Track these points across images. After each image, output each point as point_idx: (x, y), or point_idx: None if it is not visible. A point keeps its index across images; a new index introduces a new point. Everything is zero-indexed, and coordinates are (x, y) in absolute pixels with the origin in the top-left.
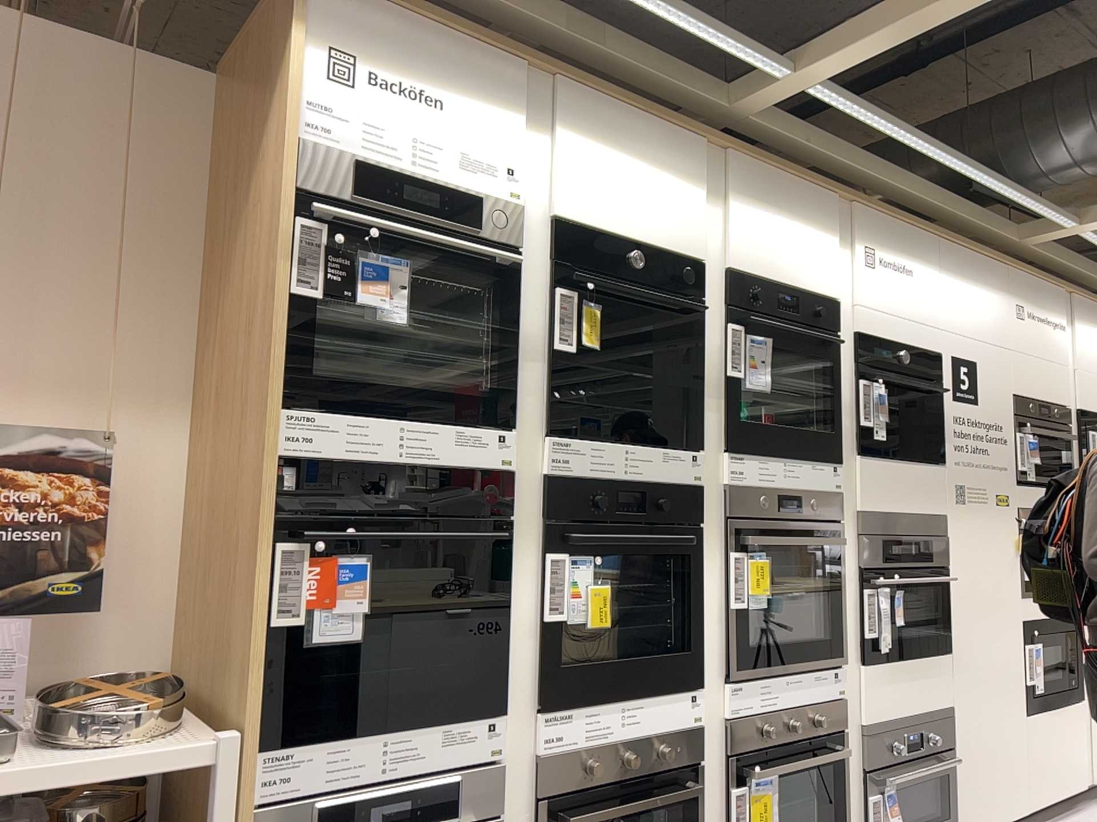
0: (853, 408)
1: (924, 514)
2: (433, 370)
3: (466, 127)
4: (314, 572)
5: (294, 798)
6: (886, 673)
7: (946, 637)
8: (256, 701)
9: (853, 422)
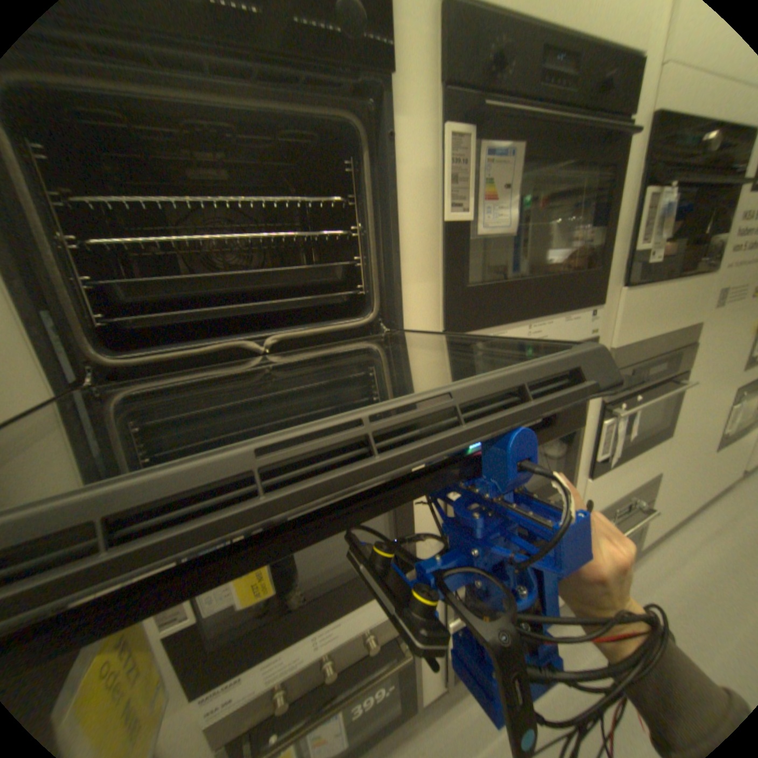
0: (632, 229)
1: (681, 327)
2: None
3: None
4: None
5: None
6: (612, 479)
7: (671, 429)
8: None
9: (628, 247)
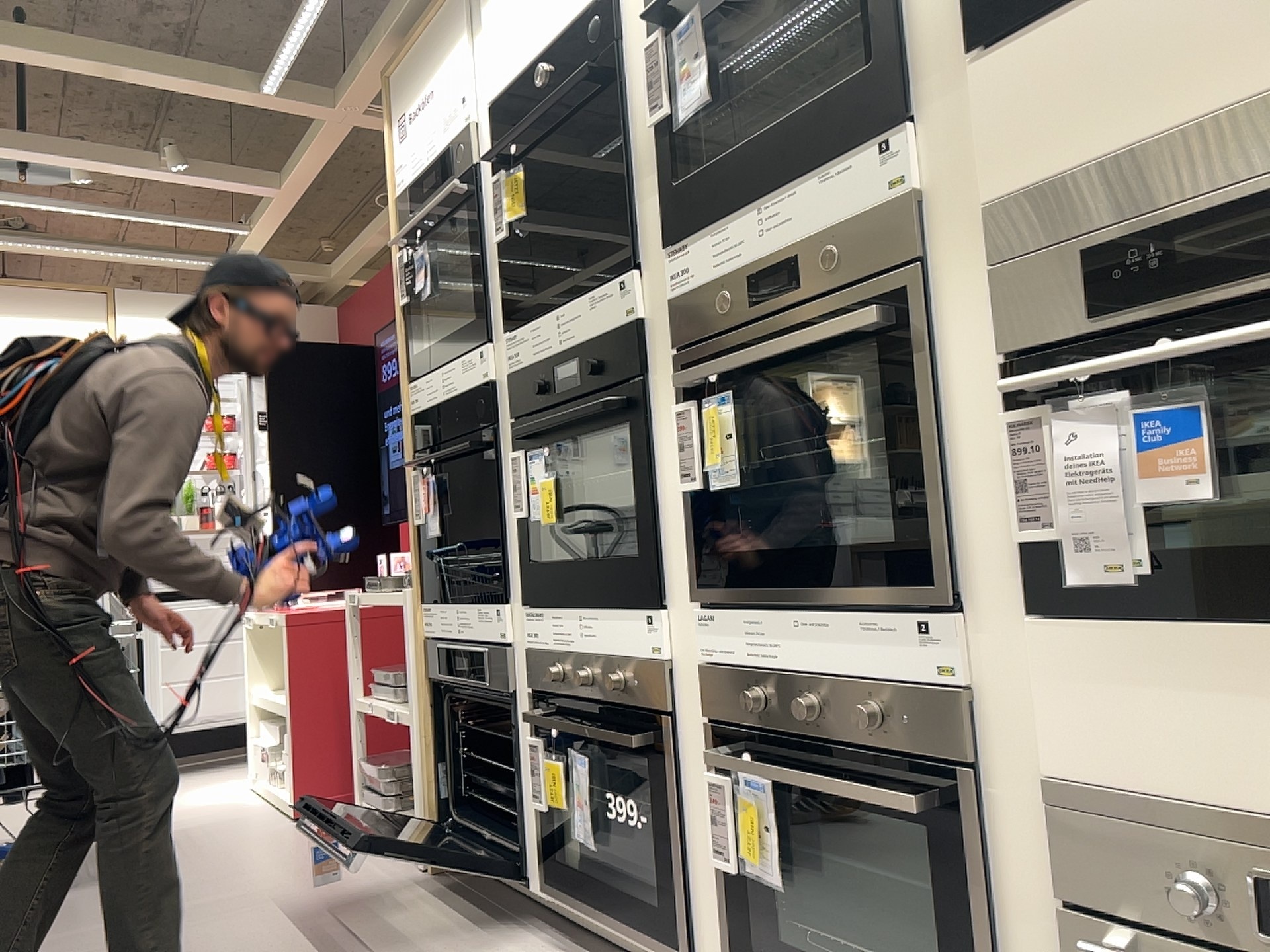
0: None
1: None
2: (470, 313)
3: (440, 96)
4: (423, 489)
5: (434, 638)
6: (1143, 657)
7: None
8: (415, 572)
9: None
